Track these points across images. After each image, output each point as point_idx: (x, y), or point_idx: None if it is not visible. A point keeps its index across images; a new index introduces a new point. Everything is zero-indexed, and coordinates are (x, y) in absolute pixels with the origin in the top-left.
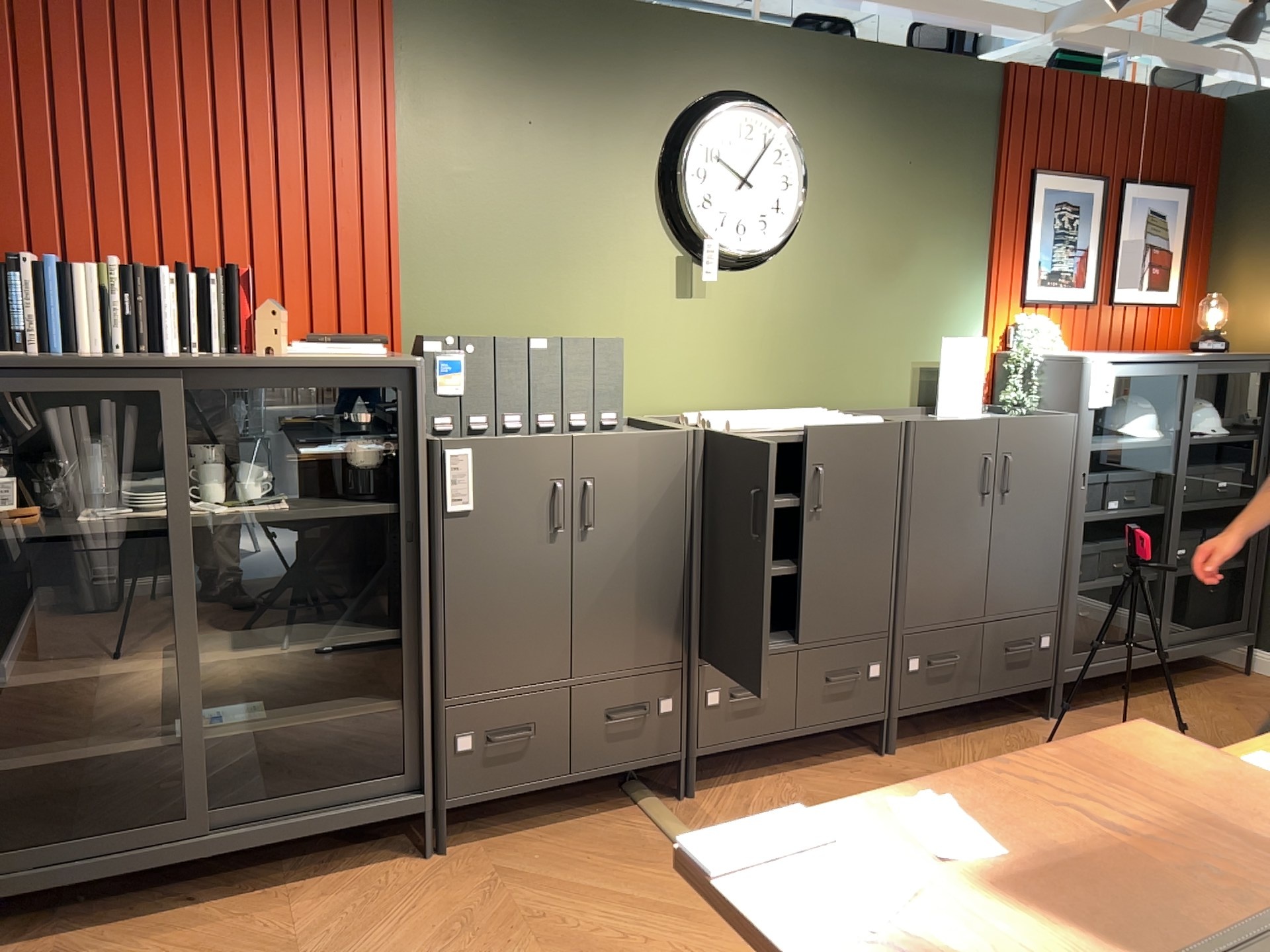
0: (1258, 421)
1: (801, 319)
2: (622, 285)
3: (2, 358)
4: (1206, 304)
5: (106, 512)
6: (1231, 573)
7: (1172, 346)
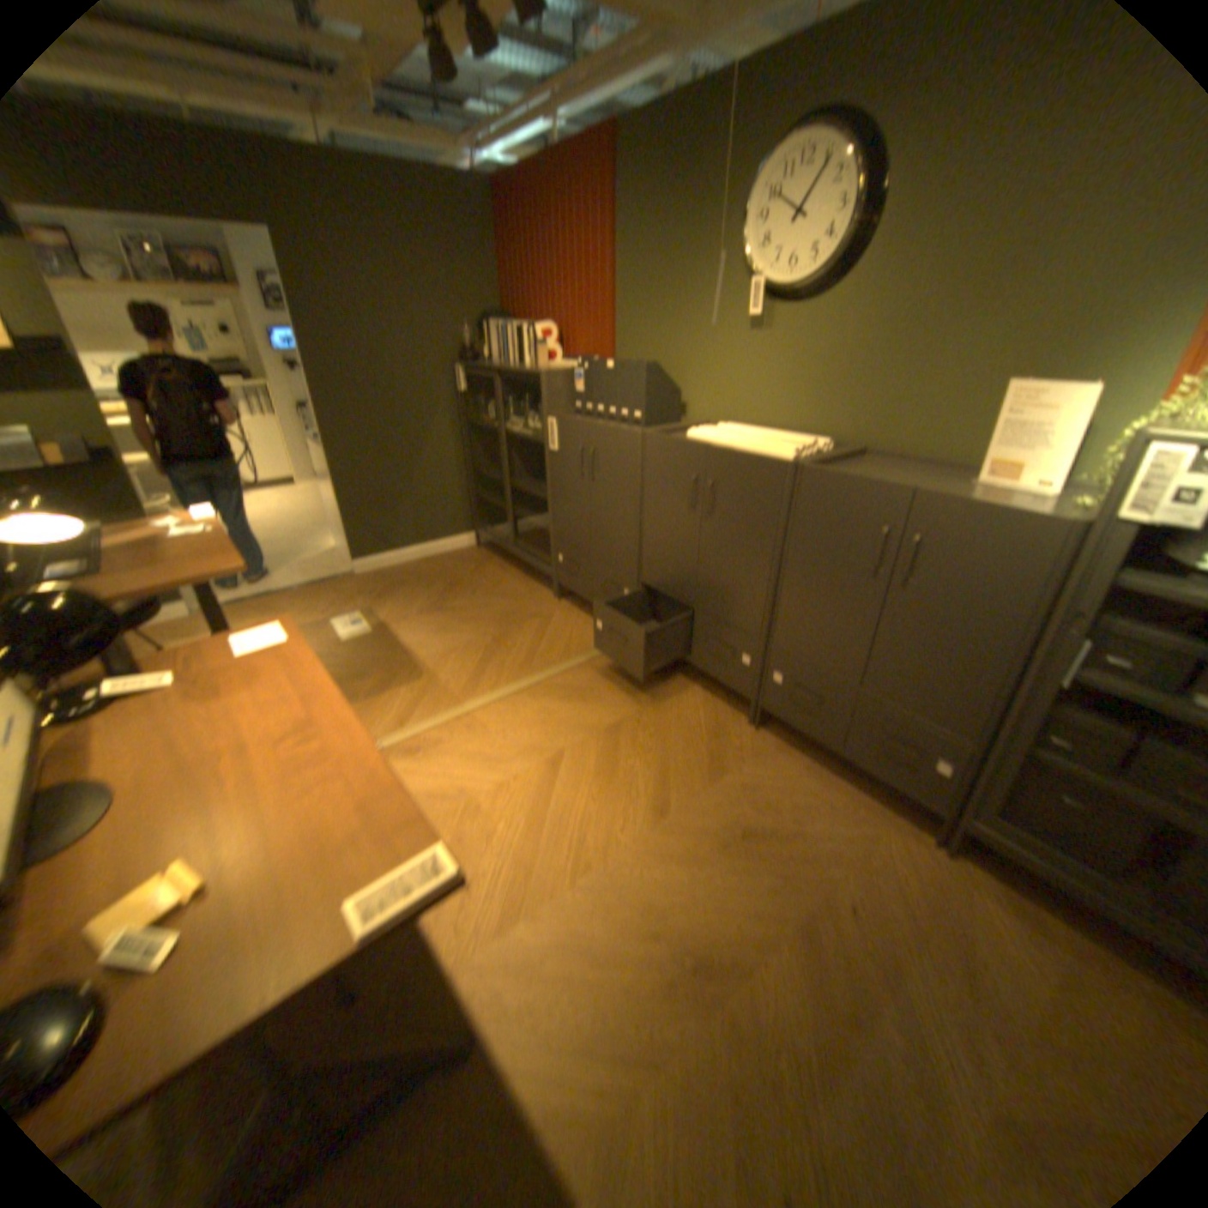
0: None
1: (856, 349)
2: (714, 321)
3: (496, 361)
4: None
5: (507, 422)
6: None
7: None
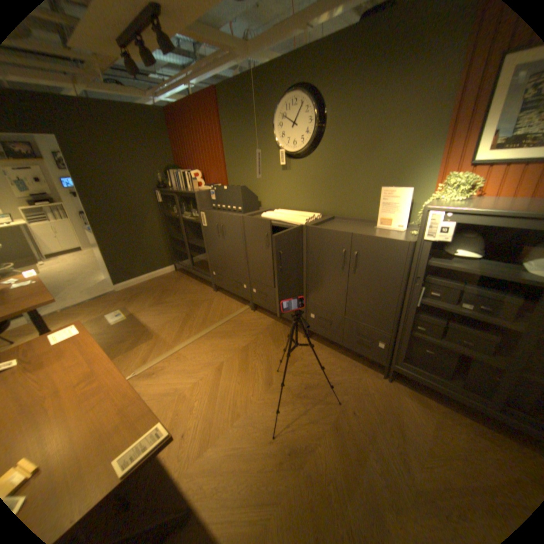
0: None
1: (324, 177)
2: (267, 168)
3: (175, 189)
4: None
5: (183, 215)
6: None
7: None
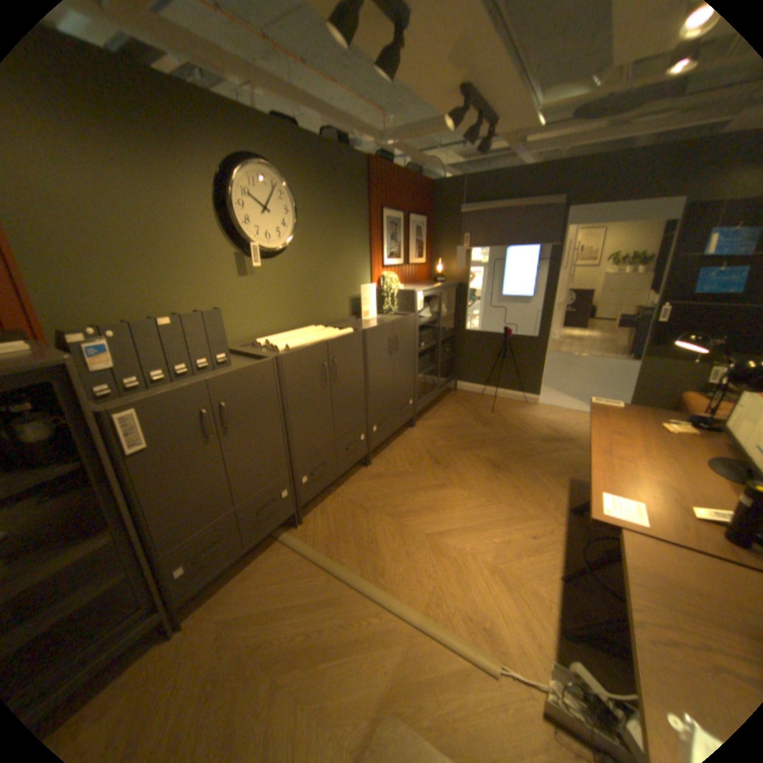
0: (453, 305)
1: (301, 283)
2: (205, 273)
3: None
4: (432, 263)
5: None
6: (449, 359)
7: (424, 280)
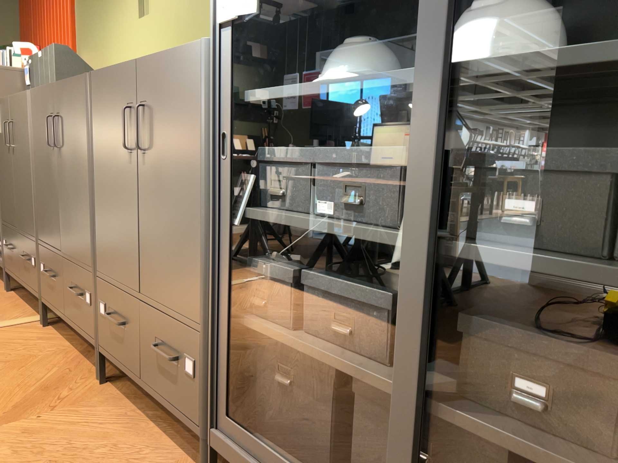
0: None
1: (189, 14)
2: (122, 20)
3: None
4: None
5: None
6: None
7: None
